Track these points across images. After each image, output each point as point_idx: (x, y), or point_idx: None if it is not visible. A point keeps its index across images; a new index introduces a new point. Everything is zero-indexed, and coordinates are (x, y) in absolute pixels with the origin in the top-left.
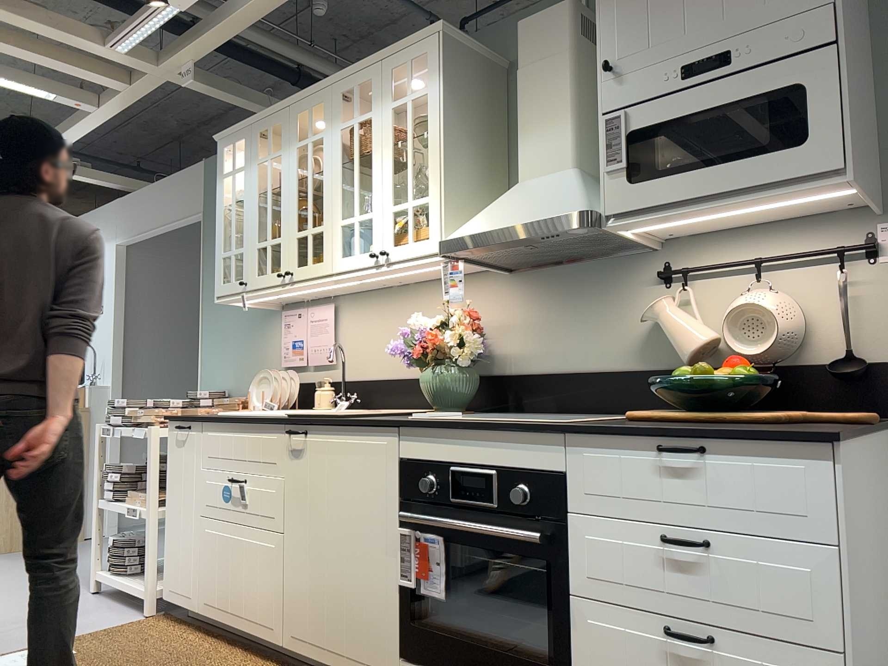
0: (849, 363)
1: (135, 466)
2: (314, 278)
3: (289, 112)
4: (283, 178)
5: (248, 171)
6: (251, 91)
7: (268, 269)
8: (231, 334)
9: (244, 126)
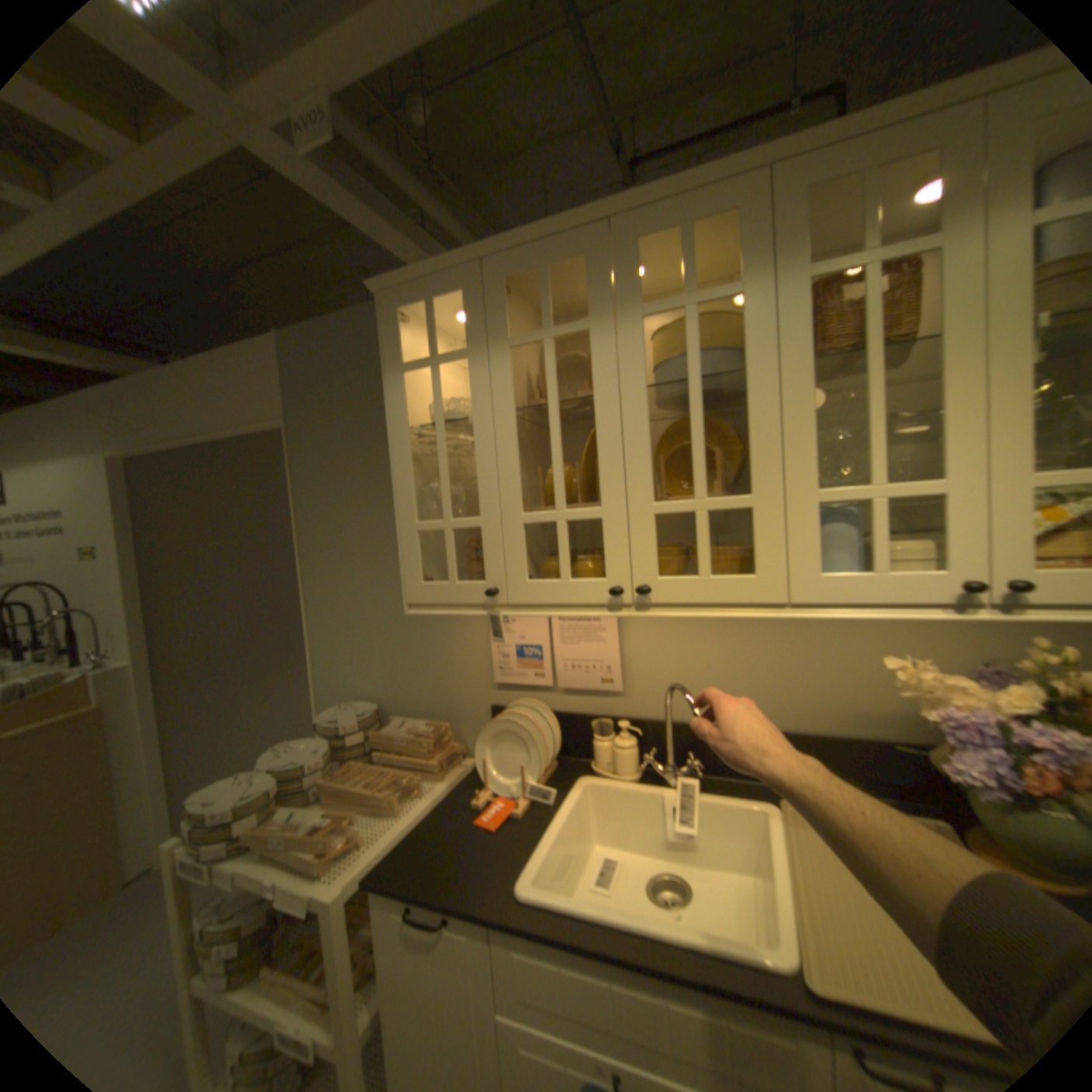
0: None
1: (263, 916)
2: (719, 604)
3: (607, 229)
4: (600, 382)
5: (479, 360)
6: (391, 204)
7: (565, 571)
8: (371, 615)
9: (457, 259)
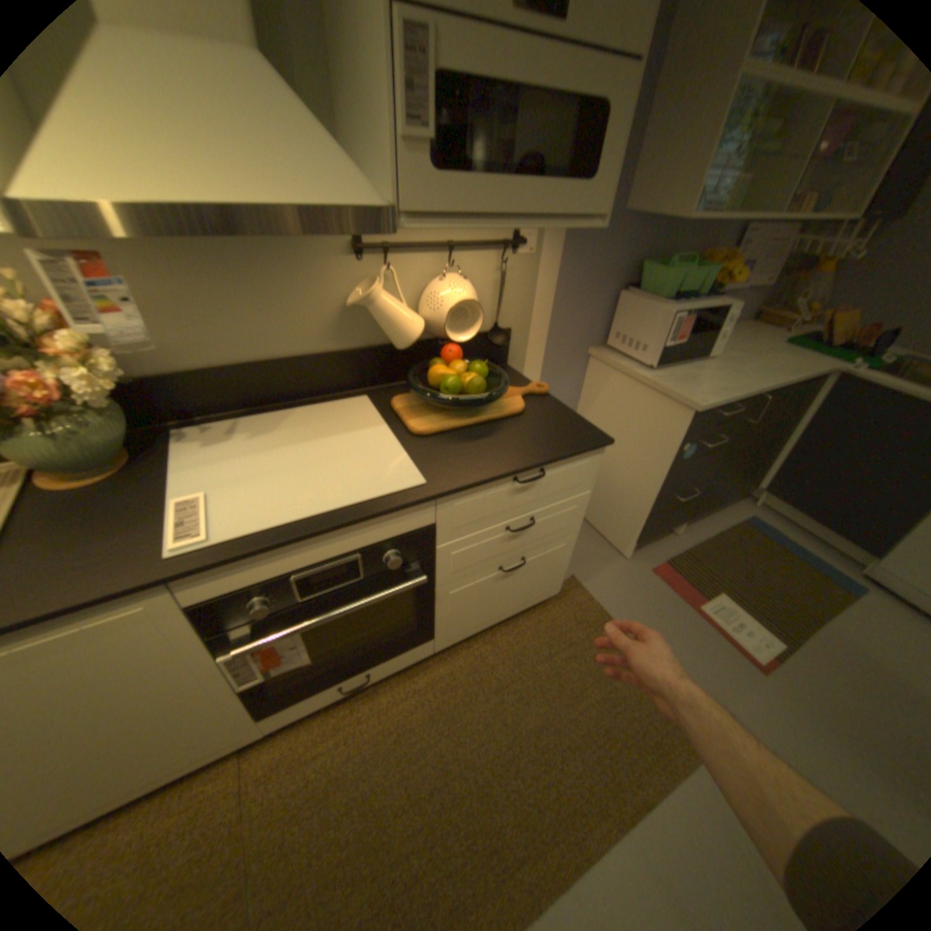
0: (496, 332)
1: None
2: None
3: None
4: None
5: None
6: None
7: None
8: None
9: None
